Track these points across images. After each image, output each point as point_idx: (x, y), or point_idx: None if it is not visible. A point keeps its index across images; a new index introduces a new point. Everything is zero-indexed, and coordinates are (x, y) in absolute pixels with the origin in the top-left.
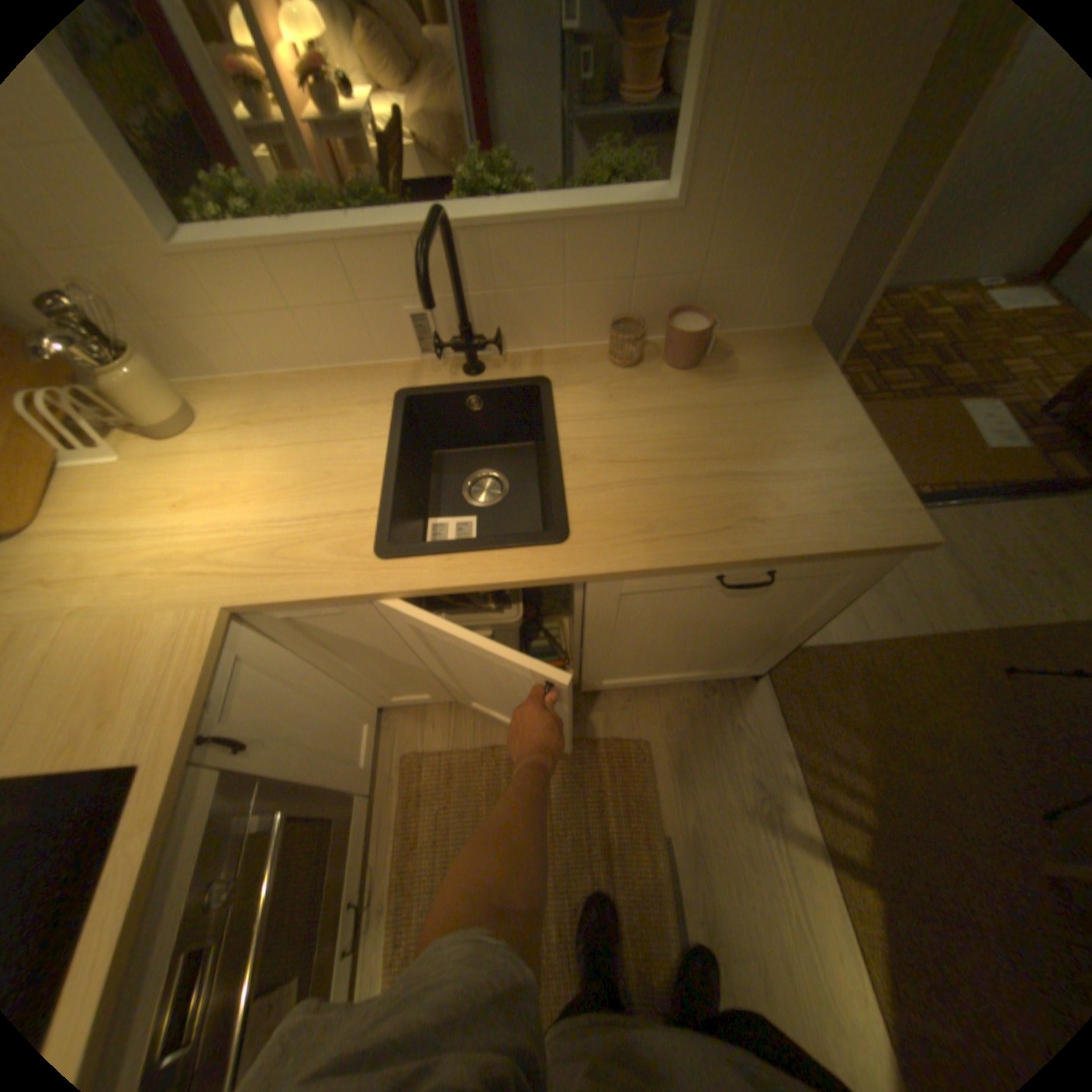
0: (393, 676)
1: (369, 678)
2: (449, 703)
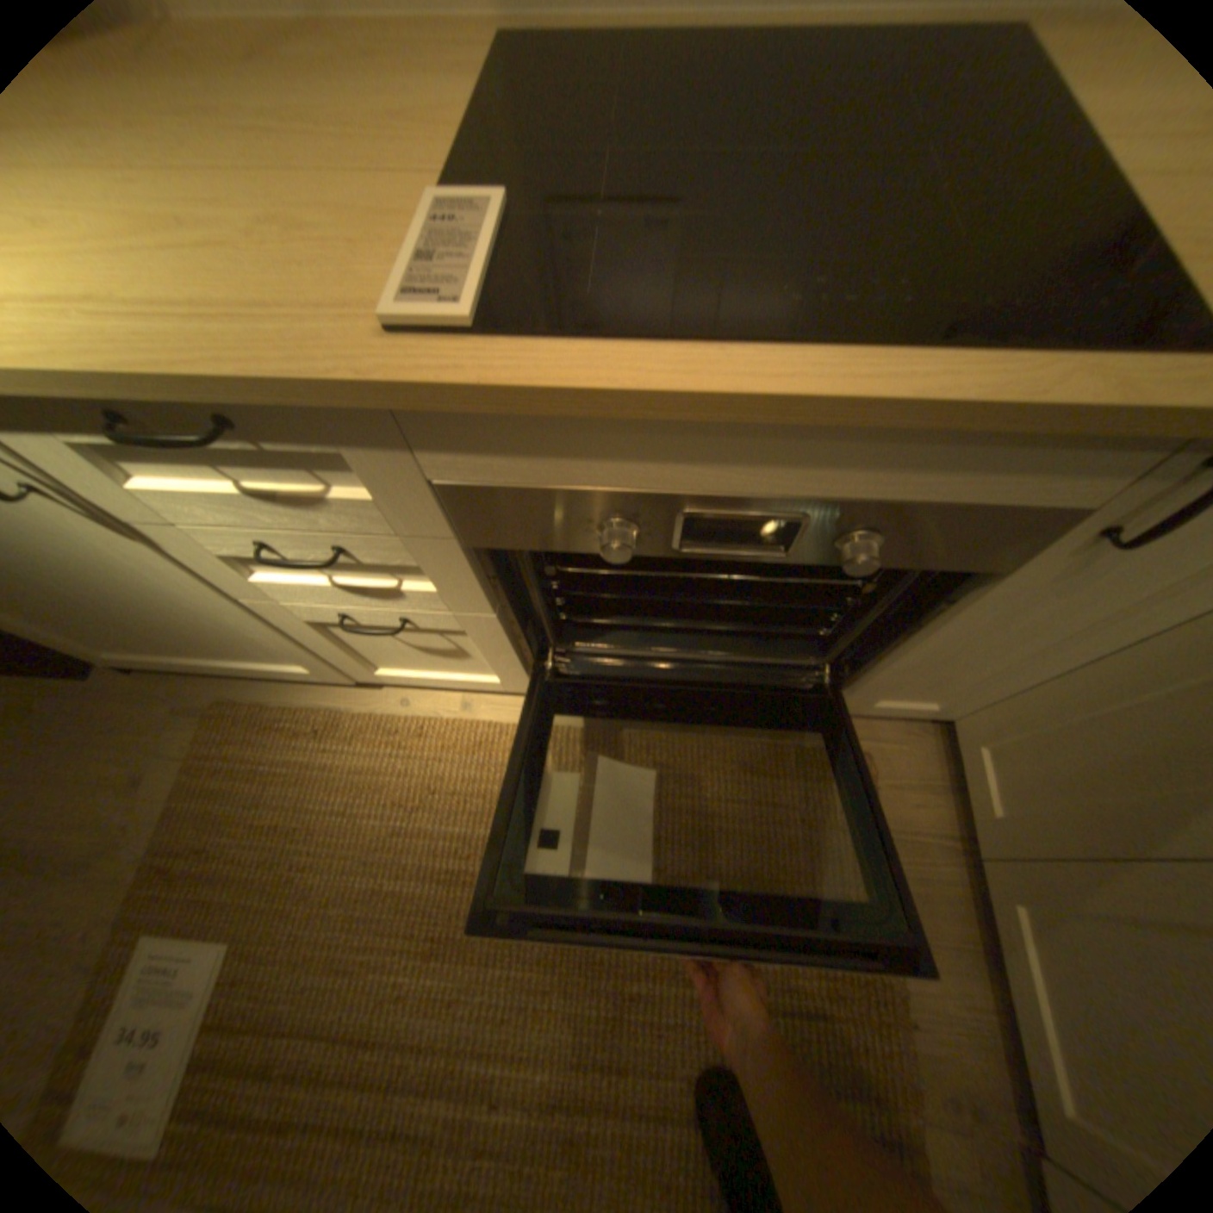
0: (1099, 779)
1: (1085, 733)
2: (982, 854)
